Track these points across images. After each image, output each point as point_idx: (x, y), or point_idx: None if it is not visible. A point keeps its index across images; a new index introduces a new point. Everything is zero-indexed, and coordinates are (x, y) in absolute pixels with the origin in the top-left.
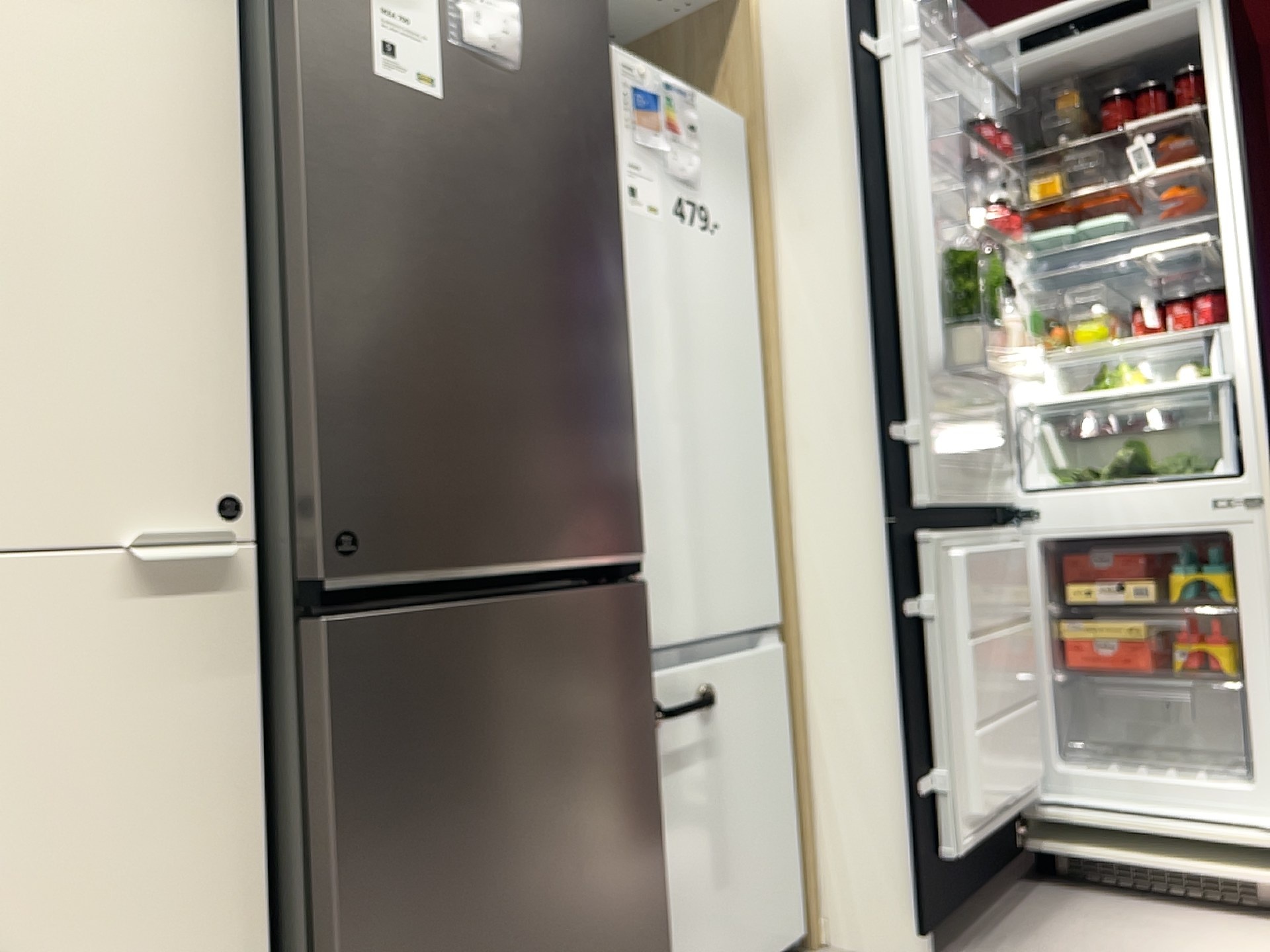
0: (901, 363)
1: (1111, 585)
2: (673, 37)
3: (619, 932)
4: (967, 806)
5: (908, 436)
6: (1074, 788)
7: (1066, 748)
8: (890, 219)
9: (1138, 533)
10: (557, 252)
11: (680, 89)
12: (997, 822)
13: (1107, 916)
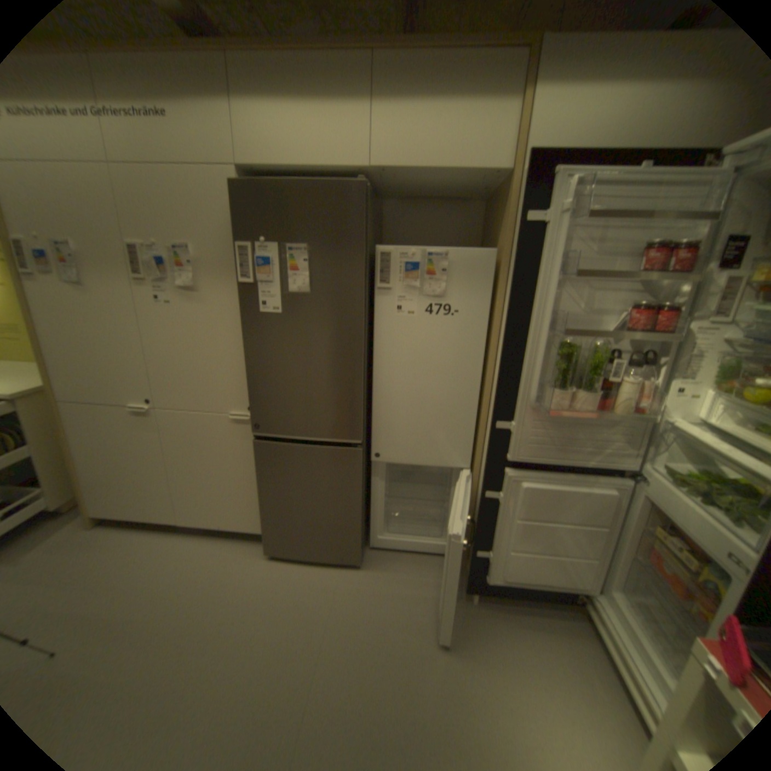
0: (515, 395)
1: (676, 544)
2: (502, 192)
3: (339, 526)
4: (501, 572)
5: (509, 428)
6: (612, 606)
7: (629, 590)
8: (527, 322)
9: (684, 532)
10: (327, 351)
11: (437, 254)
12: (528, 586)
13: (577, 657)
